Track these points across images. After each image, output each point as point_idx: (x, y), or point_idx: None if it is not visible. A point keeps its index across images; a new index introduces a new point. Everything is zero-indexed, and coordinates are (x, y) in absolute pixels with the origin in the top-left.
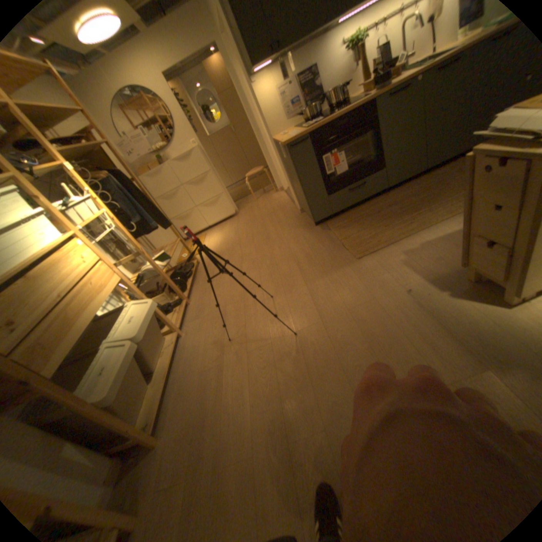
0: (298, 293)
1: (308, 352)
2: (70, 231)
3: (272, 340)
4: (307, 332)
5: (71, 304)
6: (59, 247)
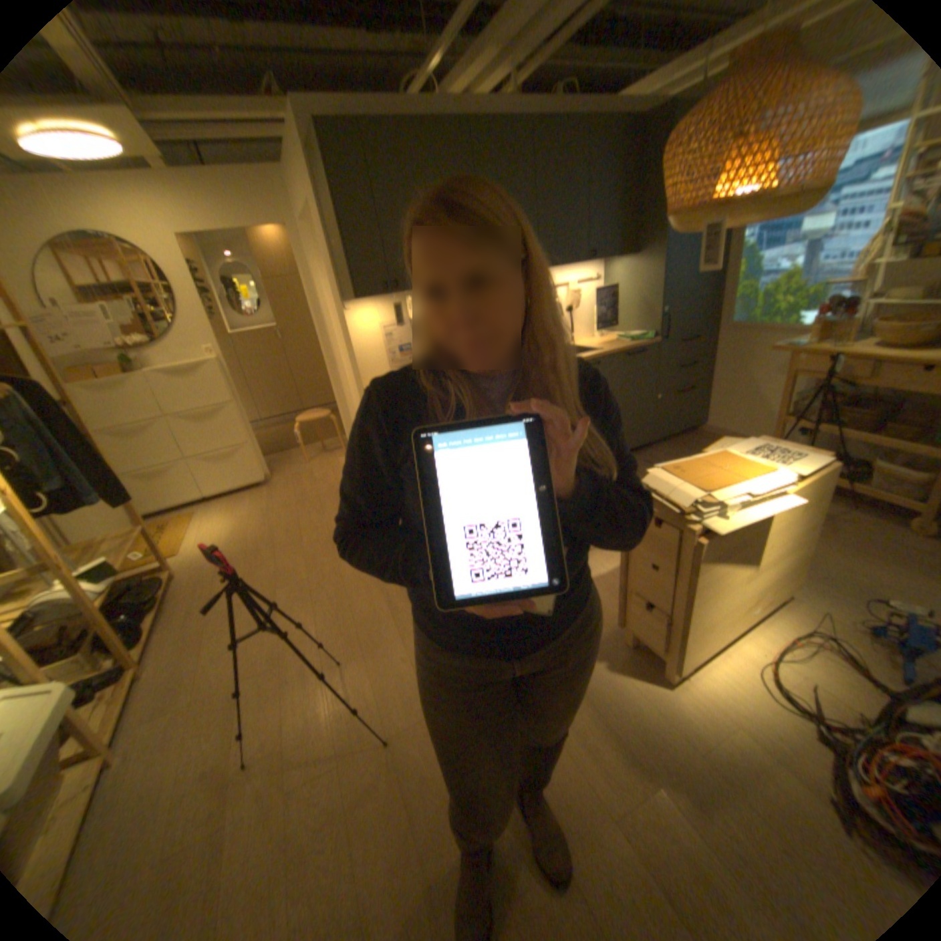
0: (389, 660)
1: (412, 785)
2: None
3: (341, 764)
4: (408, 742)
5: None
6: None
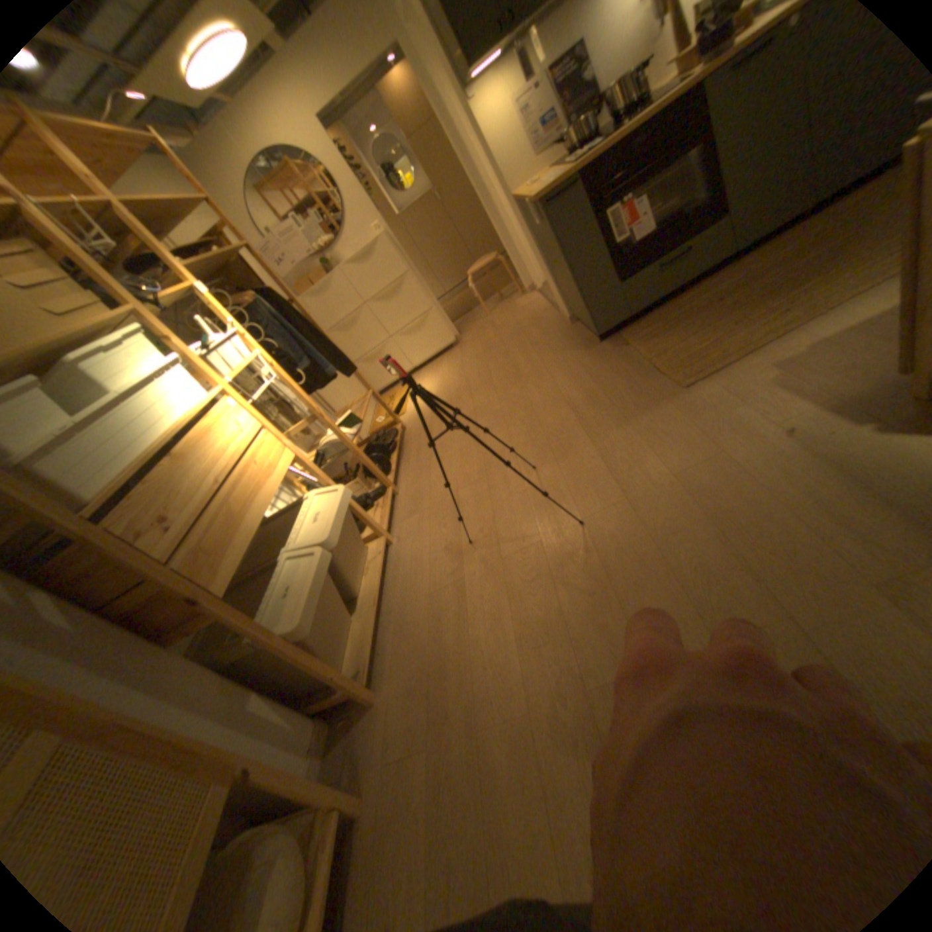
0: (579, 457)
1: (607, 550)
2: (217, 386)
3: (542, 536)
4: (601, 519)
5: (234, 494)
6: (206, 410)
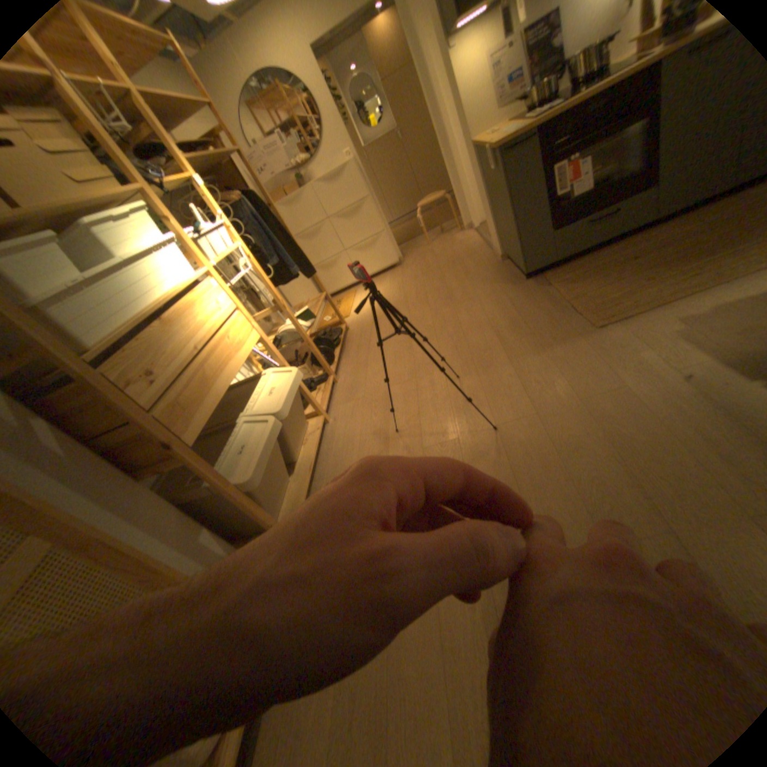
0: (498, 374)
1: (516, 454)
2: (203, 268)
3: (460, 435)
4: (513, 428)
5: (209, 361)
6: (193, 287)
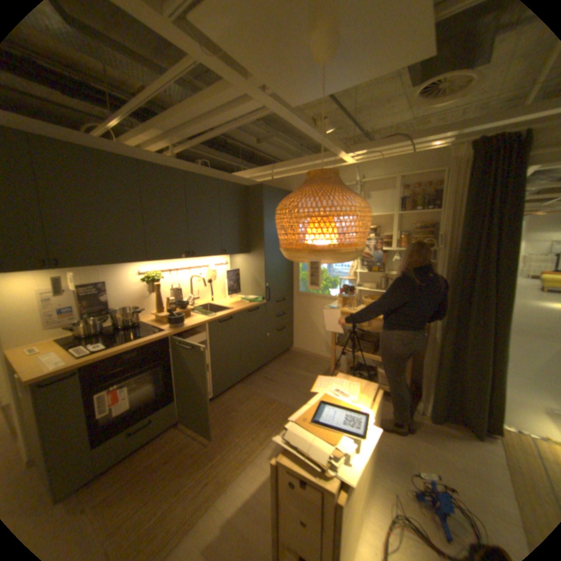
0: None
1: None
2: None
3: None
4: None
5: None
6: None
